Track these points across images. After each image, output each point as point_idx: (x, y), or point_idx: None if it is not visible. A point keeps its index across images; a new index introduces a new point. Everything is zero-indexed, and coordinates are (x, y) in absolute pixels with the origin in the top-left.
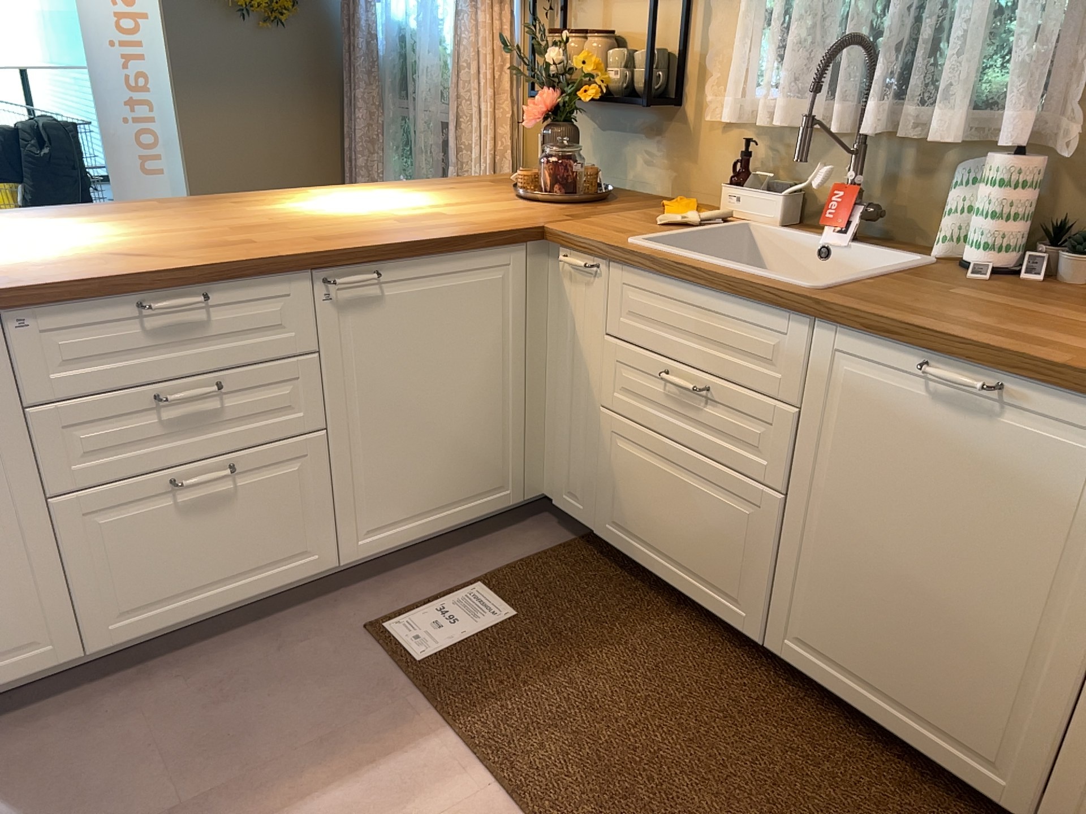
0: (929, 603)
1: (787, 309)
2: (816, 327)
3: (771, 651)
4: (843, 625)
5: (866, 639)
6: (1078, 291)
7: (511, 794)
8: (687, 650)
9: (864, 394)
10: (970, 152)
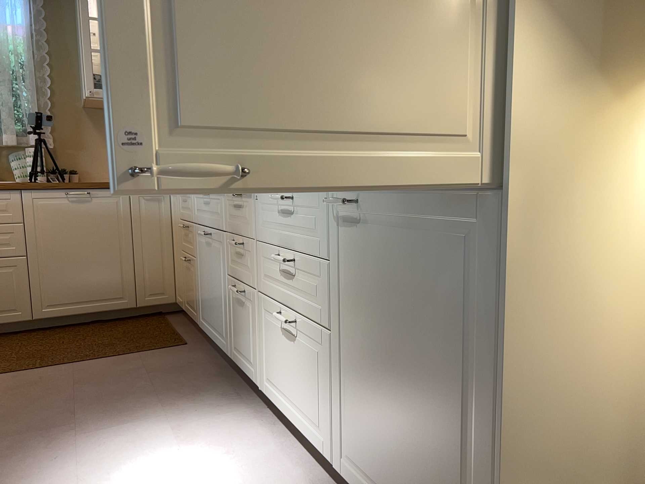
0: (89, 262)
1: (10, 189)
2: (22, 194)
3: (37, 319)
4: (64, 288)
5: (73, 287)
6: (70, 183)
7: (9, 373)
8: (1, 342)
9: (48, 209)
10: (13, 150)
